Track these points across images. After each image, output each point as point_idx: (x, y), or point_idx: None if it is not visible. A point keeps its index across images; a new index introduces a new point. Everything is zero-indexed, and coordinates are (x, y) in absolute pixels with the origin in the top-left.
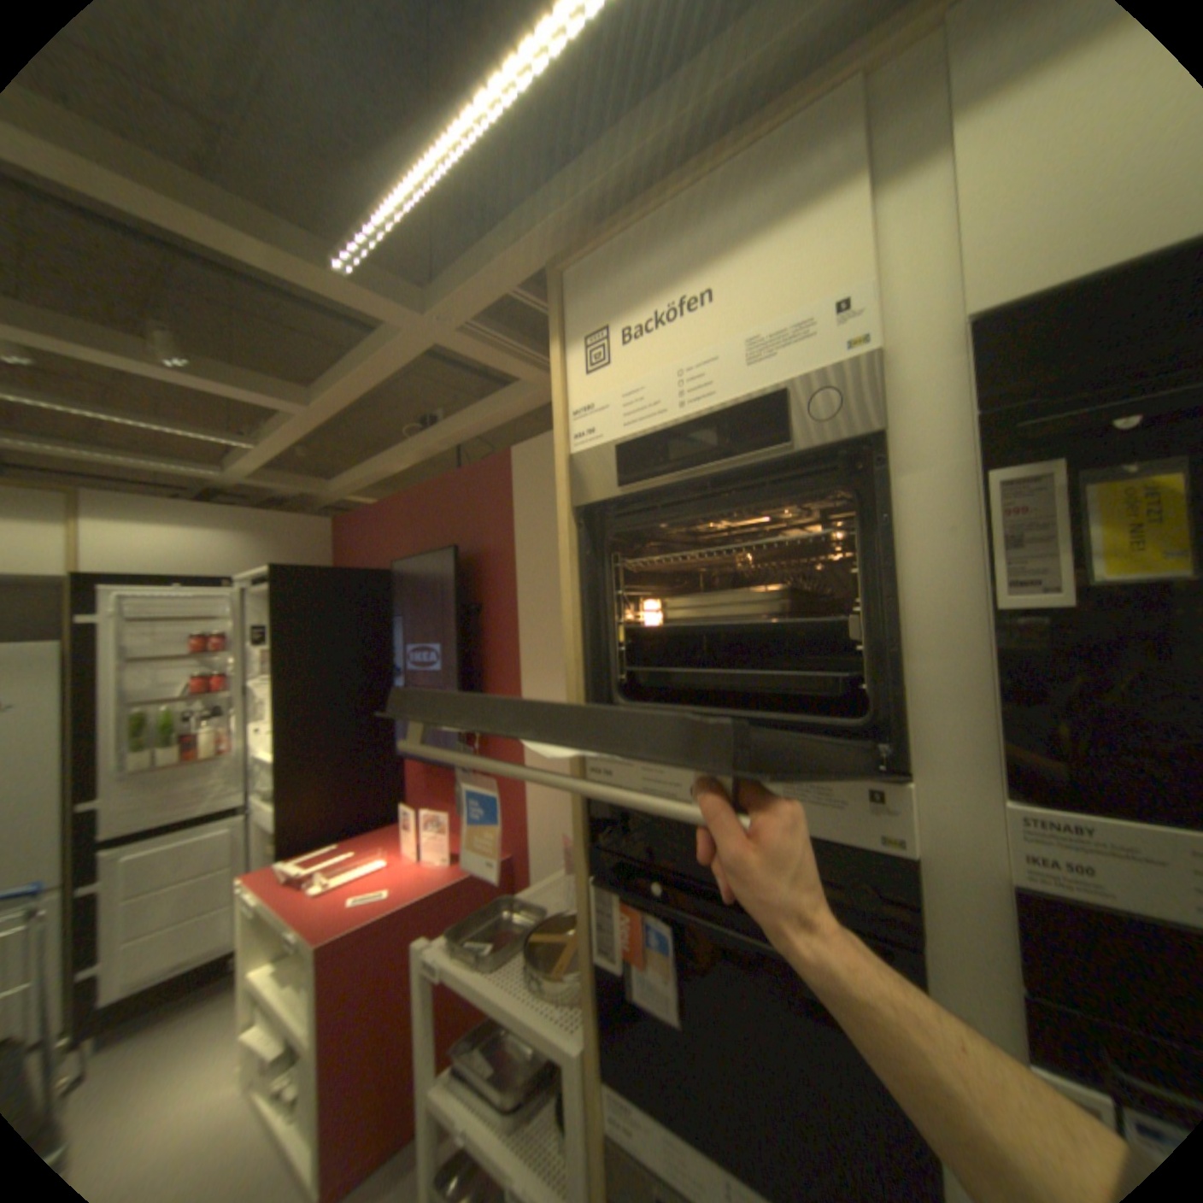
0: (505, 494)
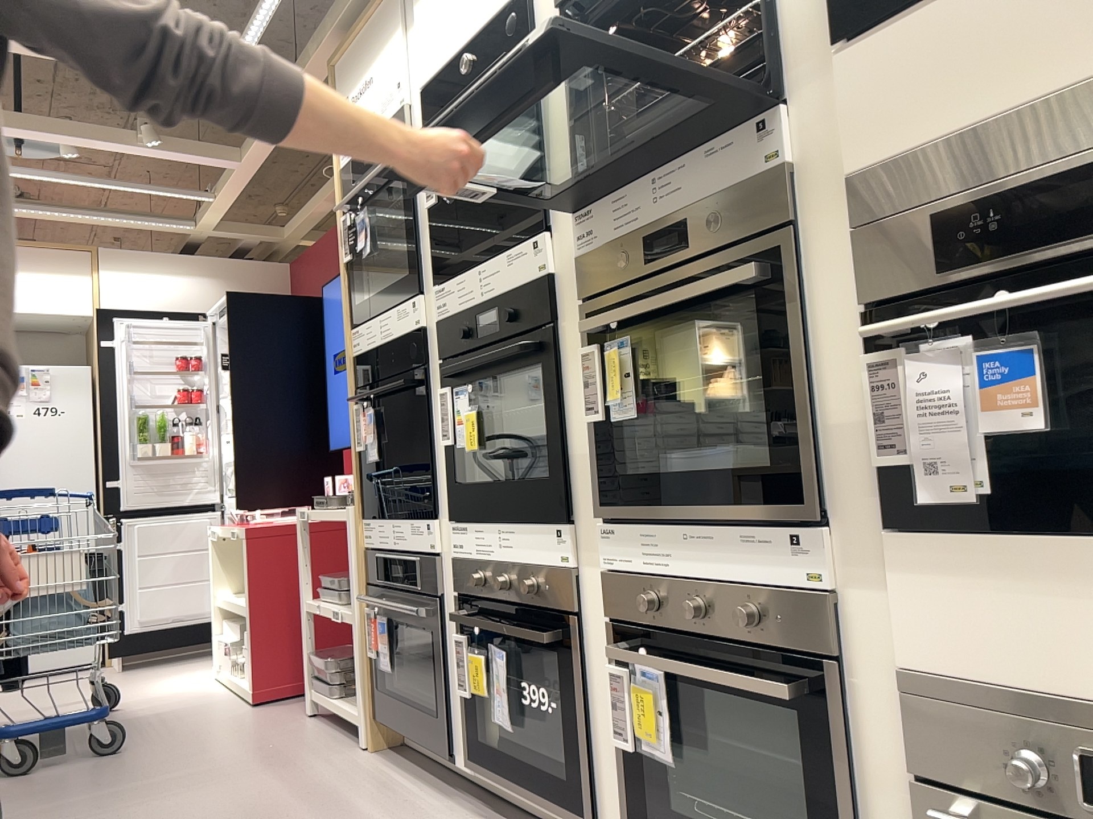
0: None
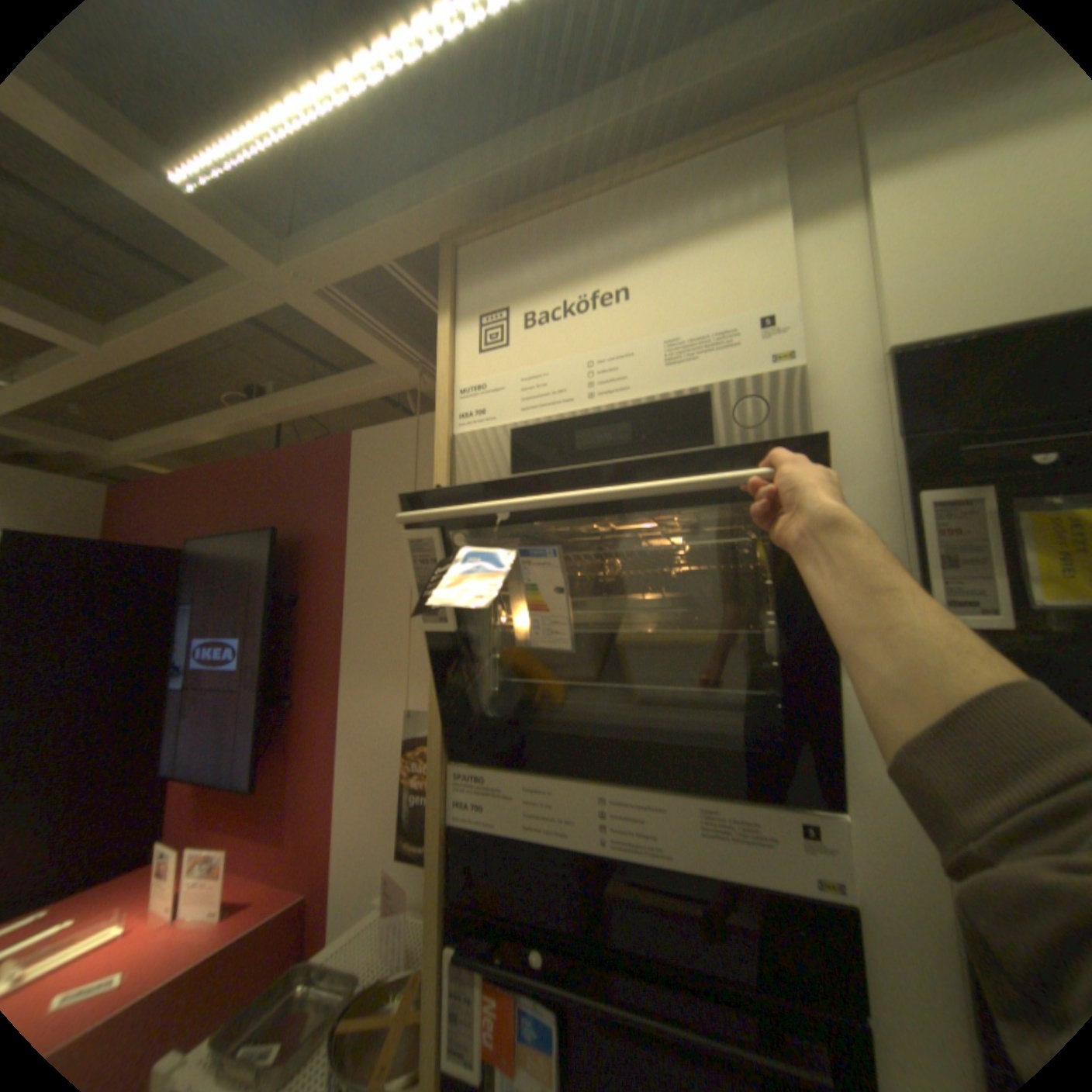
0: (340, 478)
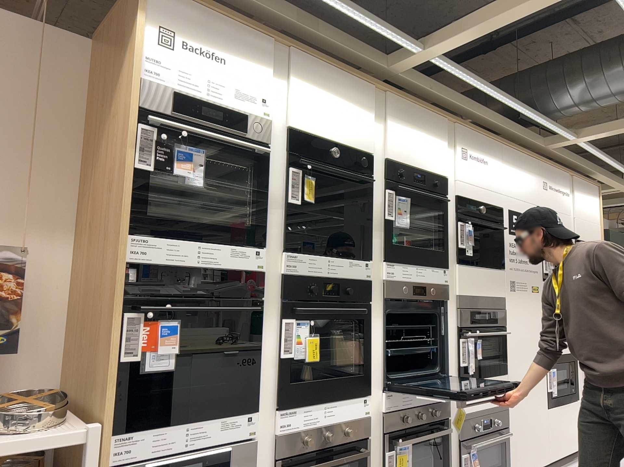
0: None
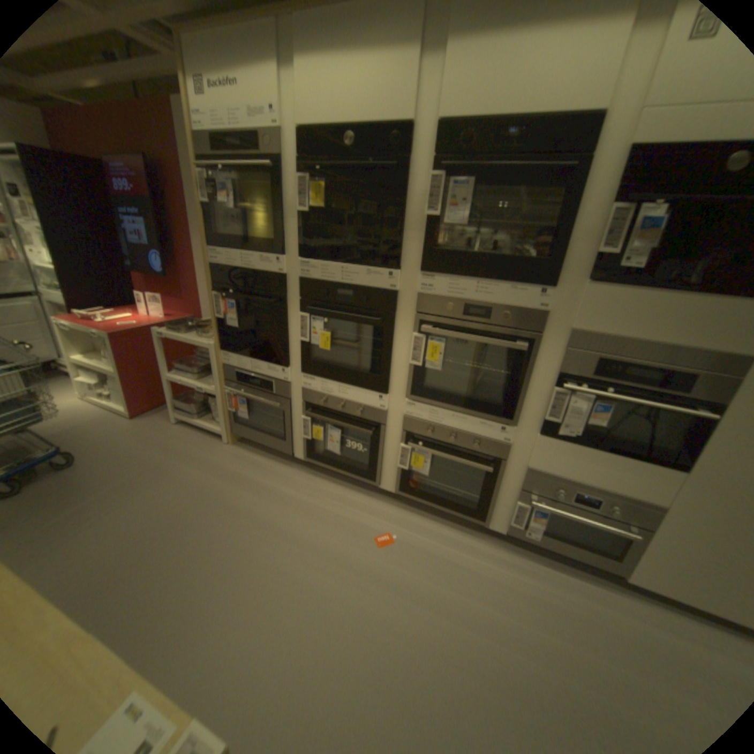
0: (170, 129)
